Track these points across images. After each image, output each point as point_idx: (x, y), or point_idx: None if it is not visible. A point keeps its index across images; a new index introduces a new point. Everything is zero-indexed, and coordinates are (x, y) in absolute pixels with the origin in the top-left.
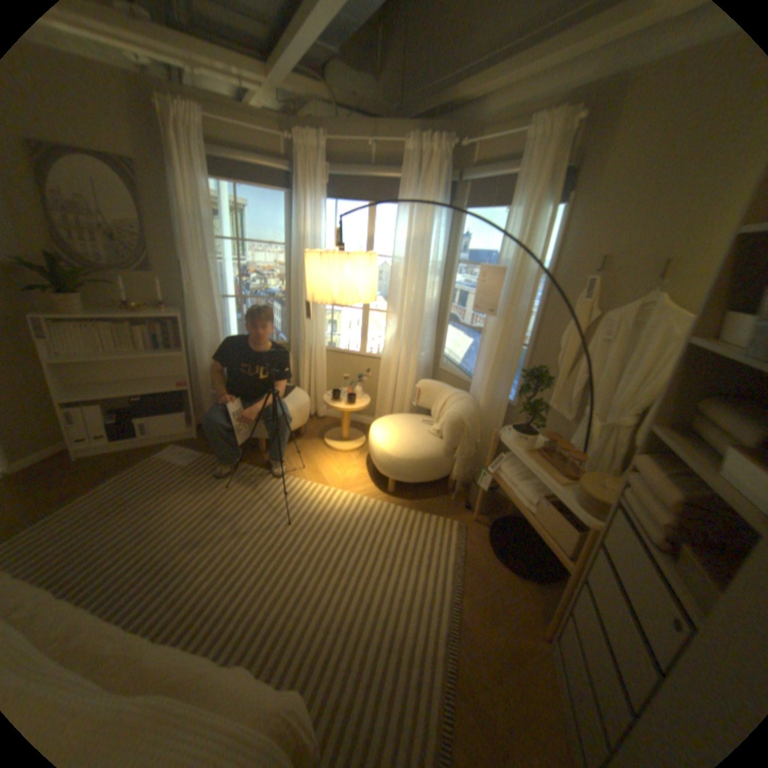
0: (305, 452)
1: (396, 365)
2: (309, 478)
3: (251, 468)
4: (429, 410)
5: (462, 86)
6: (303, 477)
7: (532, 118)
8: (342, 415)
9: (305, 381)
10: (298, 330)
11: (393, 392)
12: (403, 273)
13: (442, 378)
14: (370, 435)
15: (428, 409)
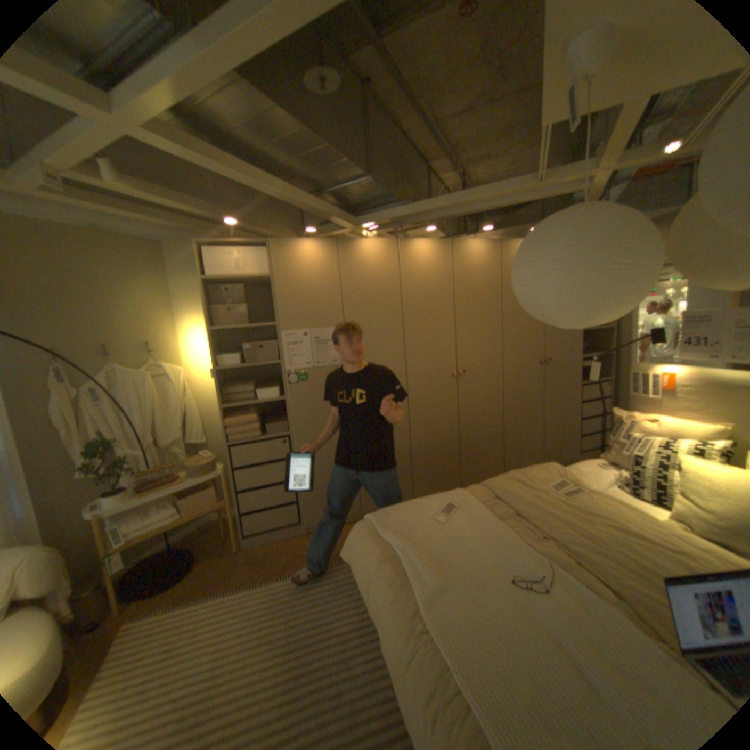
0: None
1: None
2: None
3: None
4: None
5: None
6: None
7: None
8: None
9: None
10: None
11: None
12: None
13: None
14: None
15: None
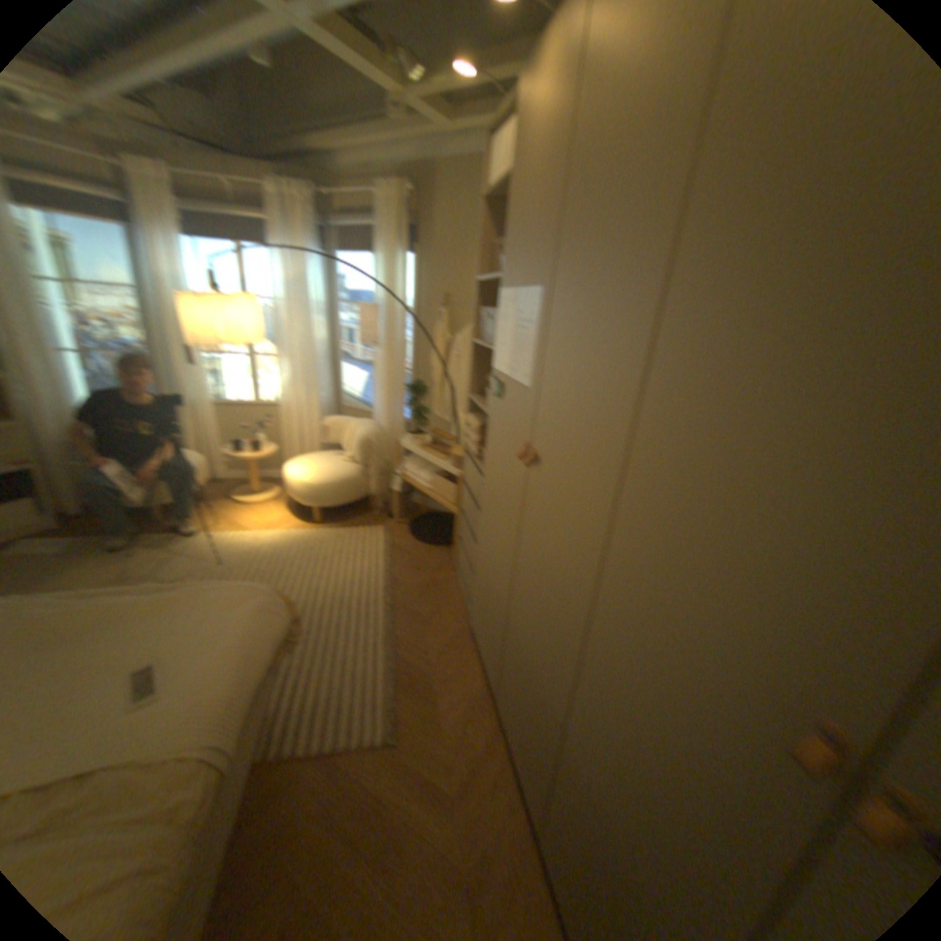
0: (210, 511)
1: (295, 406)
2: (224, 530)
3: (148, 535)
4: (338, 444)
5: (307, 132)
6: (217, 530)
7: (374, 179)
8: (245, 466)
9: (189, 440)
10: (167, 383)
11: (298, 434)
12: (283, 312)
13: (345, 414)
14: (283, 474)
15: (336, 443)
